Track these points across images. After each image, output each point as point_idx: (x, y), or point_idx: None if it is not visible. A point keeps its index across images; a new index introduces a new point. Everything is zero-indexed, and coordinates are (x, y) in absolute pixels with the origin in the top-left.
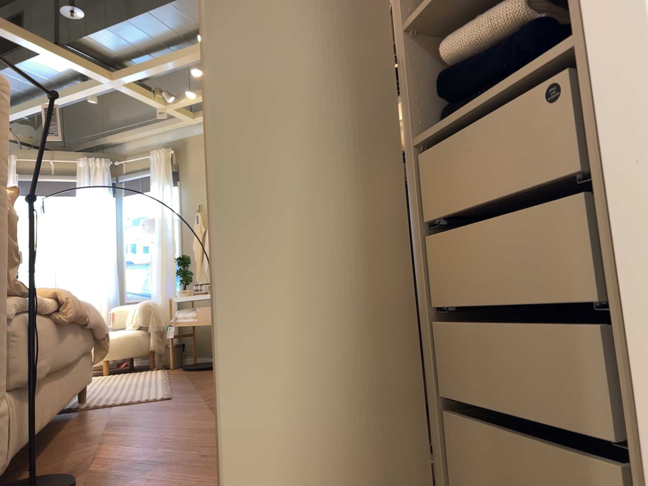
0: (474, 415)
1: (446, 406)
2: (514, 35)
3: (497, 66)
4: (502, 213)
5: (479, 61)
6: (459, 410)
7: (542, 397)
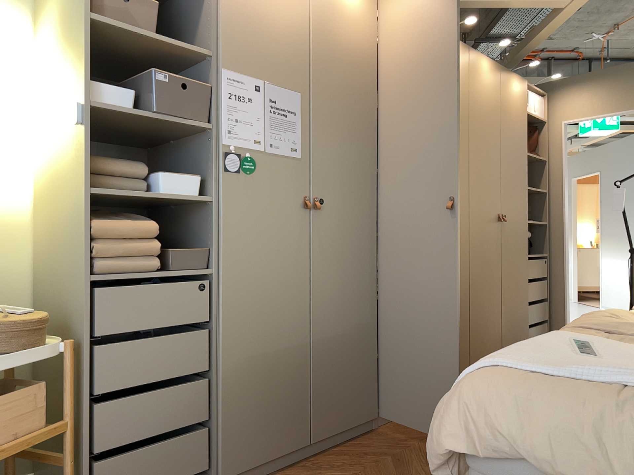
0: (535, 327)
1: (530, 328)
2: (529, 238)
3: (530, 244)
4: (541, 280)
5: (528, 240)
6: (532, 327)
7: (544, 317)
